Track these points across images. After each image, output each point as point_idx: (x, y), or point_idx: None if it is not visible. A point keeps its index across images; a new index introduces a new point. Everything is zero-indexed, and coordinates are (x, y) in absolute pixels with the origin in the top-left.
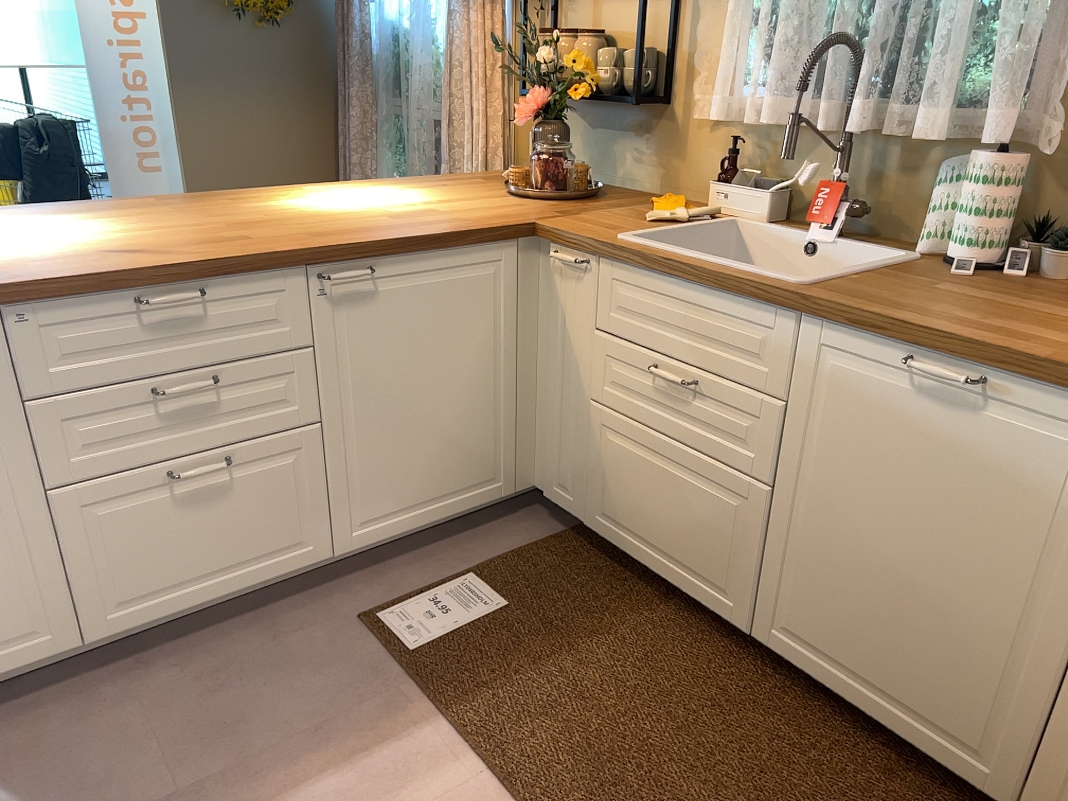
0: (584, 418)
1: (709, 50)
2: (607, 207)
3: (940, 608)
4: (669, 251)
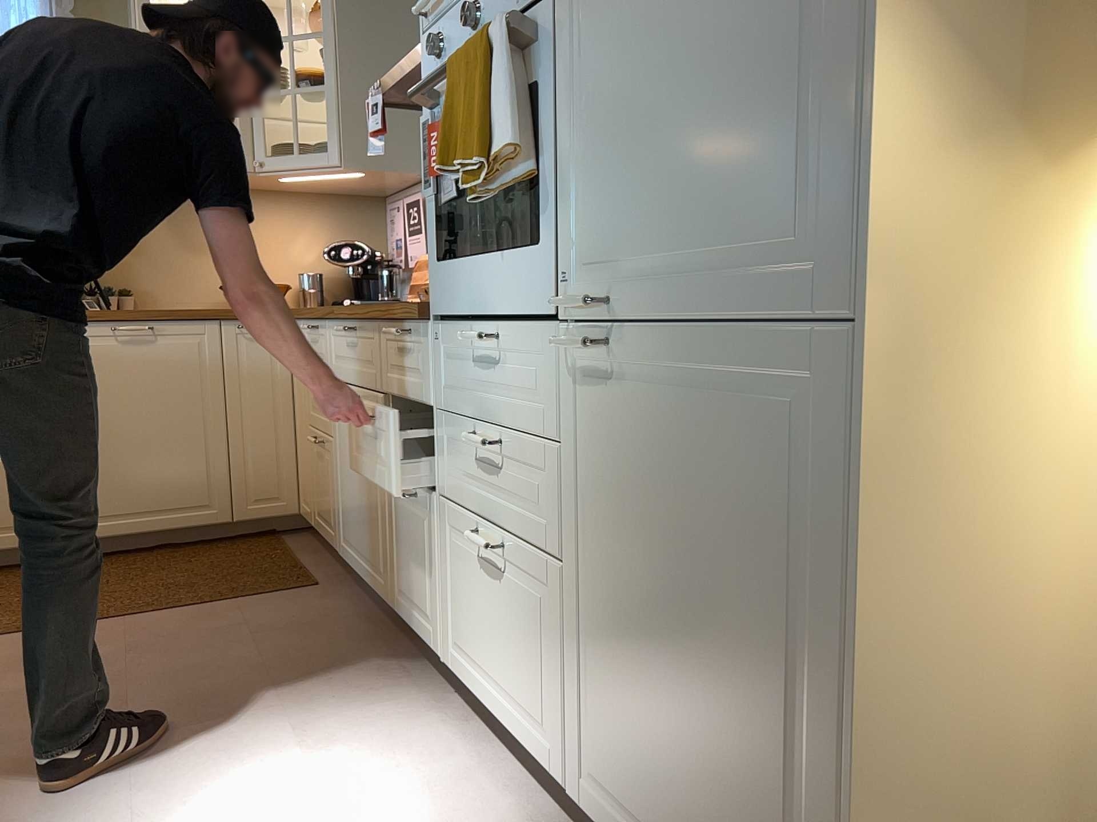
0: None
1: None
2: None
3: (167, 445)
4: None
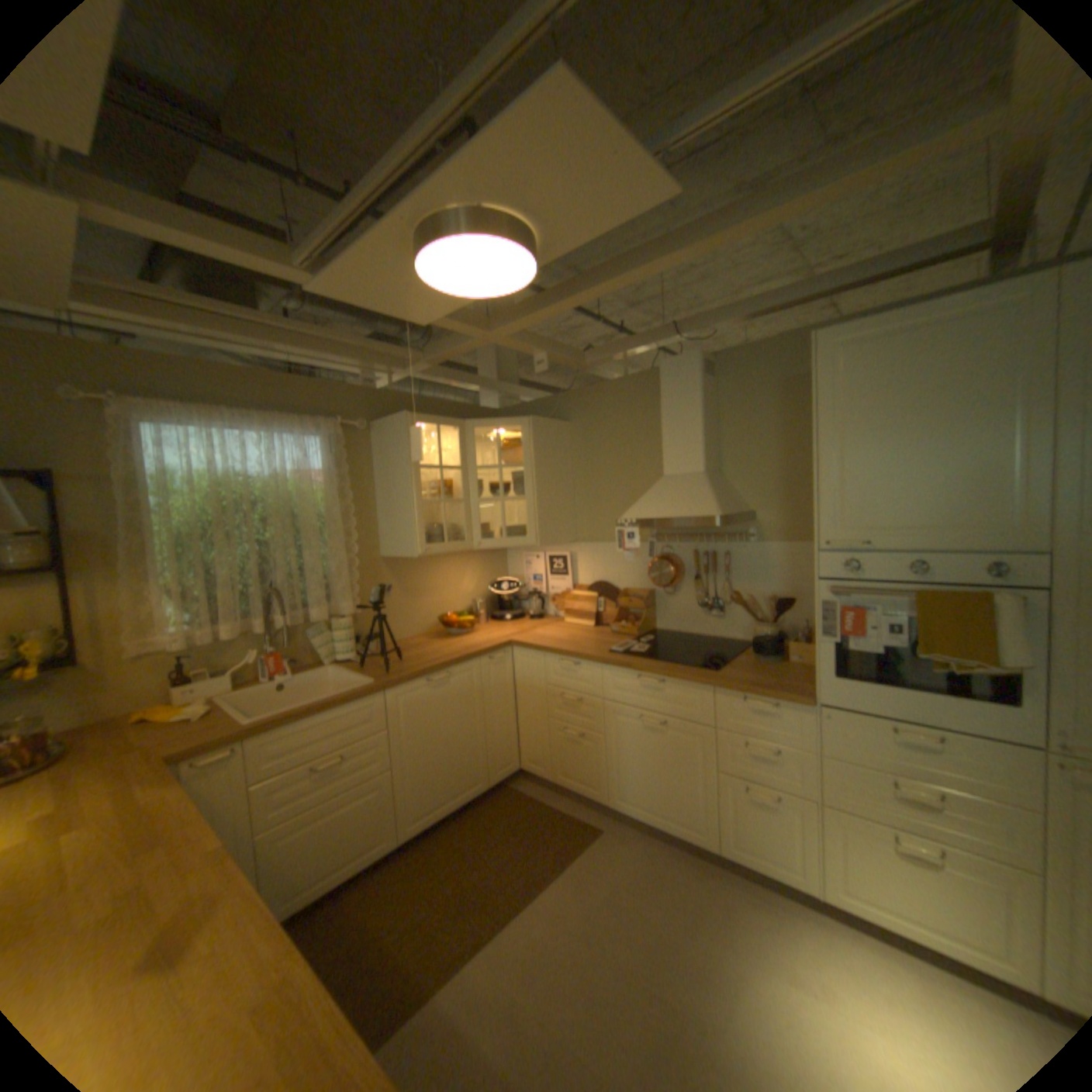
0: (249, 861)
1: (126, 617)
2: (118, 744)
3: (457, 752)
4: (295, 711)
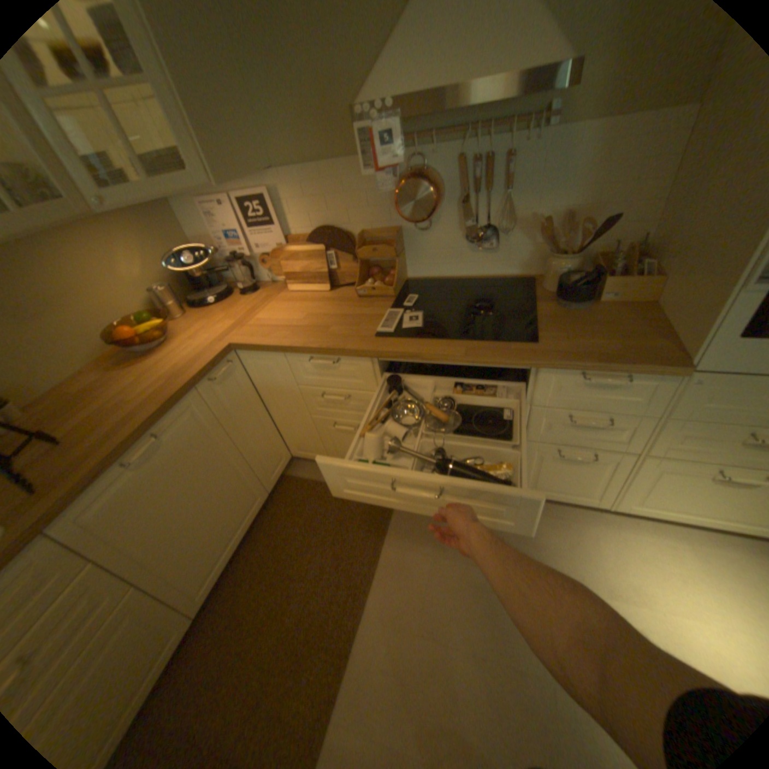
0: None
1: None
2: None
3: (216, 495)
4: None
